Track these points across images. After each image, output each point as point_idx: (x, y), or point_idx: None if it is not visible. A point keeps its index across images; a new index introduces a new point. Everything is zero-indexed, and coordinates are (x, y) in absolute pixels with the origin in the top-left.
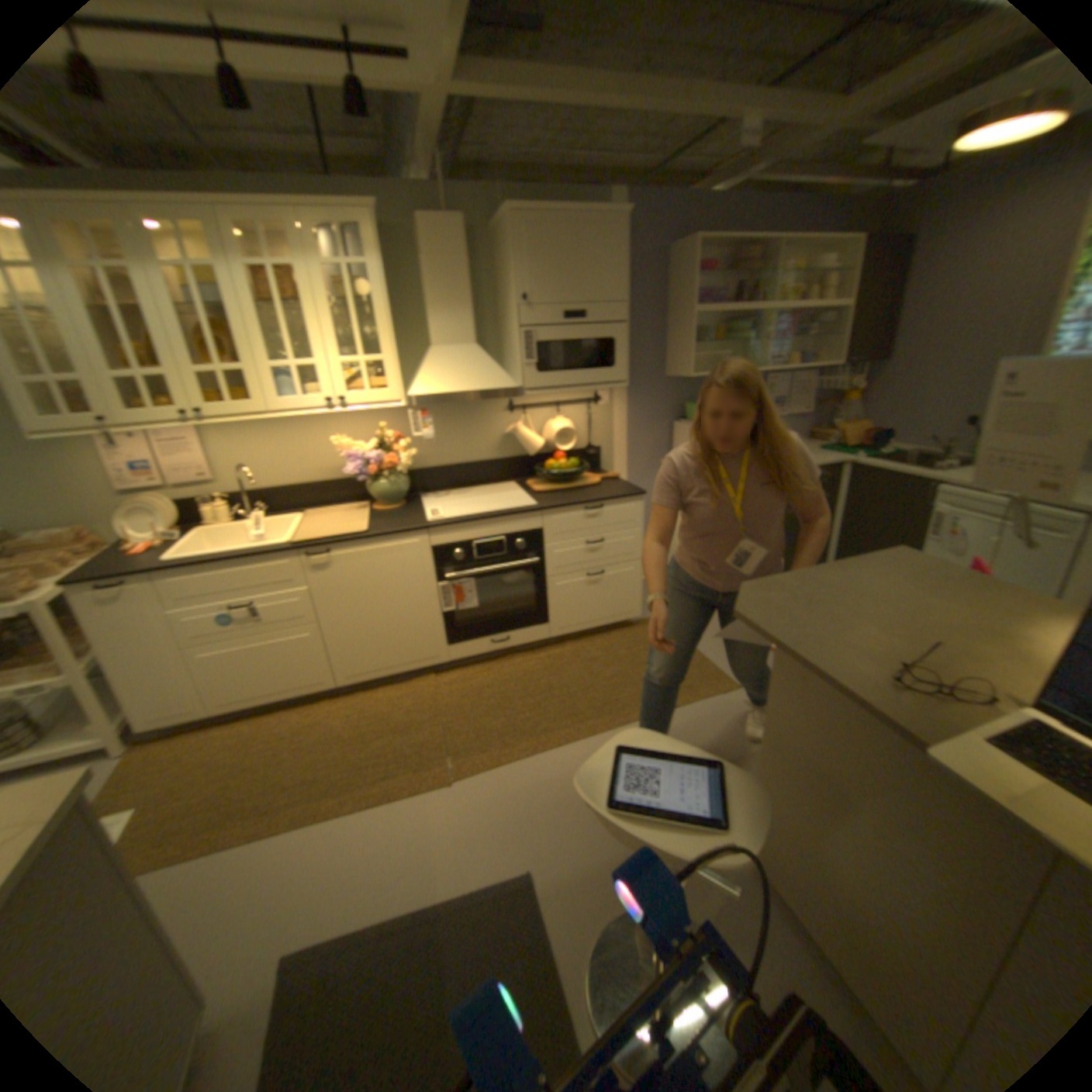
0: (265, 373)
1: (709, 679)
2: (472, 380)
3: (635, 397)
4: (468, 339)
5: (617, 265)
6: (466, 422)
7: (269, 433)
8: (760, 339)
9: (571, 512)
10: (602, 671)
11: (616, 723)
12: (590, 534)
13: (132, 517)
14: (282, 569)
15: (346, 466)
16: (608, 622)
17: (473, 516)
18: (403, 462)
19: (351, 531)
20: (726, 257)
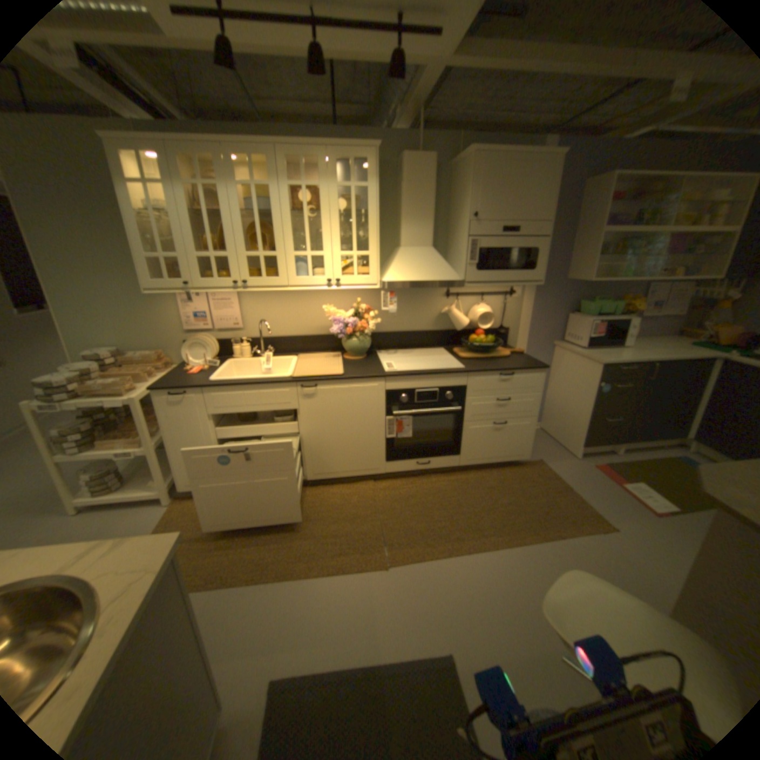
0: (292, 259)
1: (591, 520)
2: (430, 273)
3: (543, 293)
4: (430, 243)
5: (551, 193)
6: (416, 302)
7: (285, 299)
8: (654, 254)
9: (492, 375)
10: (502, 498)
11: (515, 543)
12: (503, 393)
13: (197, 348)
14: (287, 394)
15: (333, 326)
16: (506, 460)
17: (419, 371)
18: (371, 327)
19: (334, 373)
20: (633, 189)
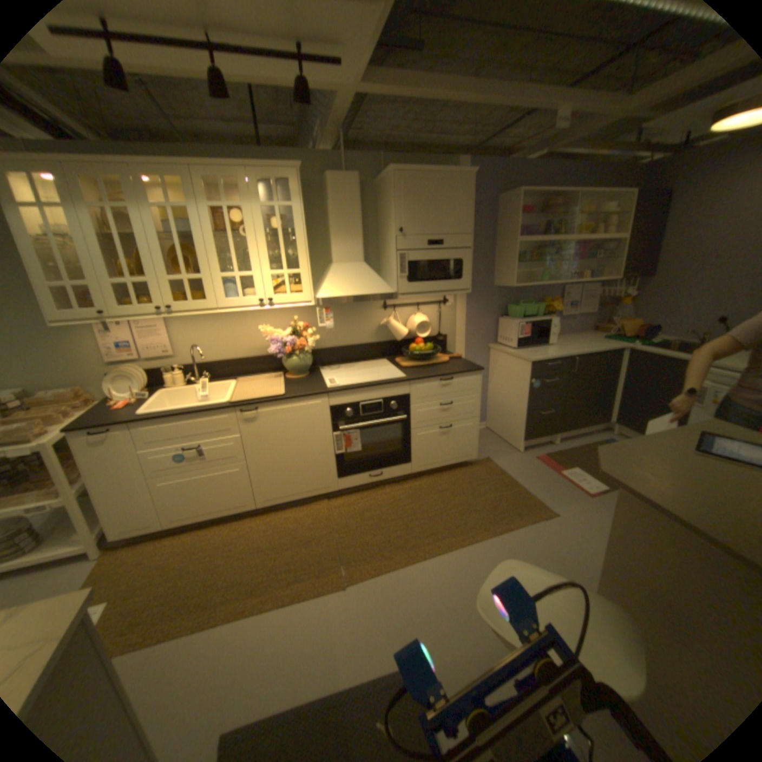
0: (219, 281)
1: (534, 508)
2: (363, 287)
3: (473, 300)
4: (360, 258)
5: (467, 209)
6: (354, 316)
7: (217, 322)
8: (563, 260)
9: (431, 382)
10: (453, 500)
11: (467, 542)
12: (444, 398)
13: (119, 381)
14: (225, 420)
15: (271, 346)
16: (455, 462)
17: (361, 384)
18: (310, 344)
19: (274, 393)
20: (539, 204)
